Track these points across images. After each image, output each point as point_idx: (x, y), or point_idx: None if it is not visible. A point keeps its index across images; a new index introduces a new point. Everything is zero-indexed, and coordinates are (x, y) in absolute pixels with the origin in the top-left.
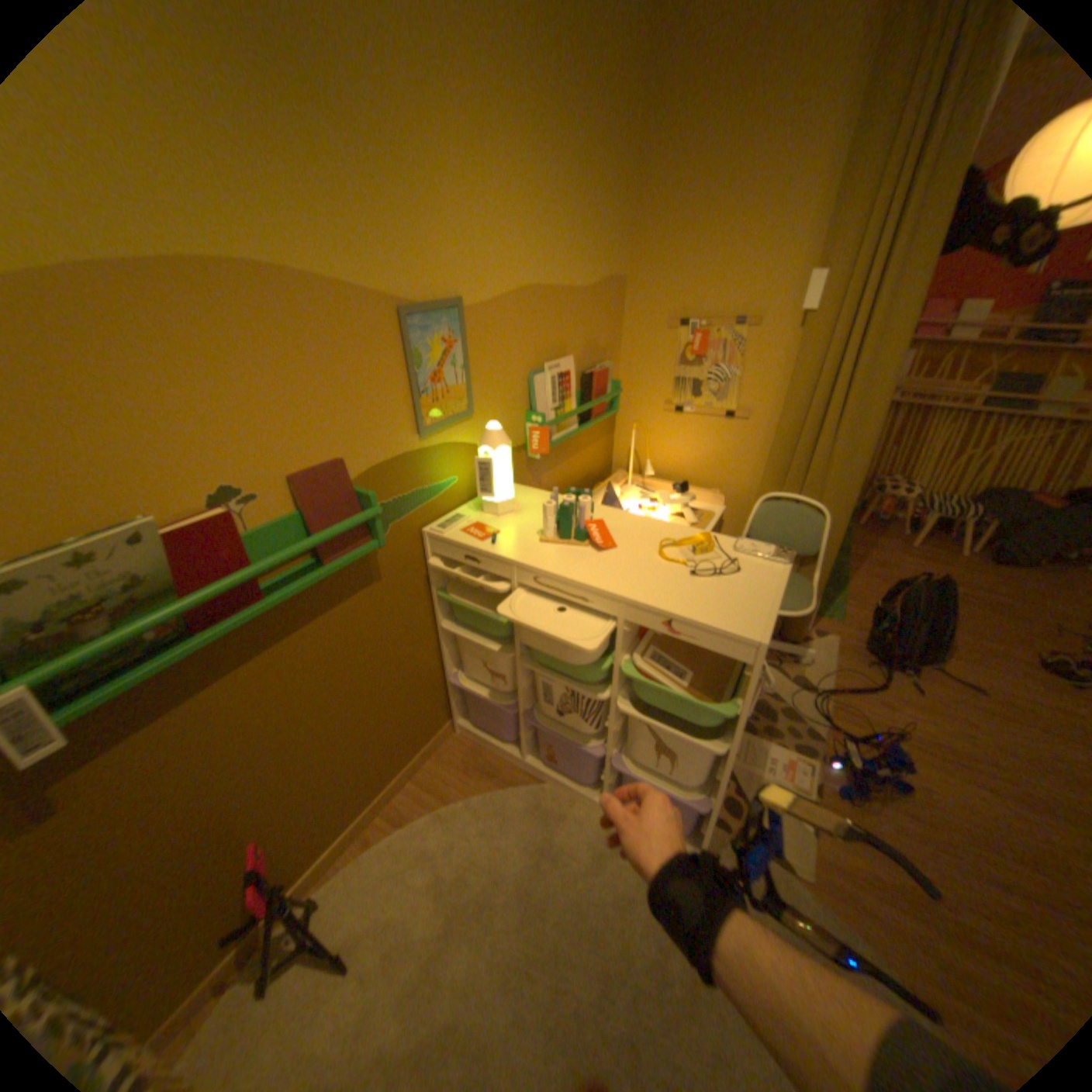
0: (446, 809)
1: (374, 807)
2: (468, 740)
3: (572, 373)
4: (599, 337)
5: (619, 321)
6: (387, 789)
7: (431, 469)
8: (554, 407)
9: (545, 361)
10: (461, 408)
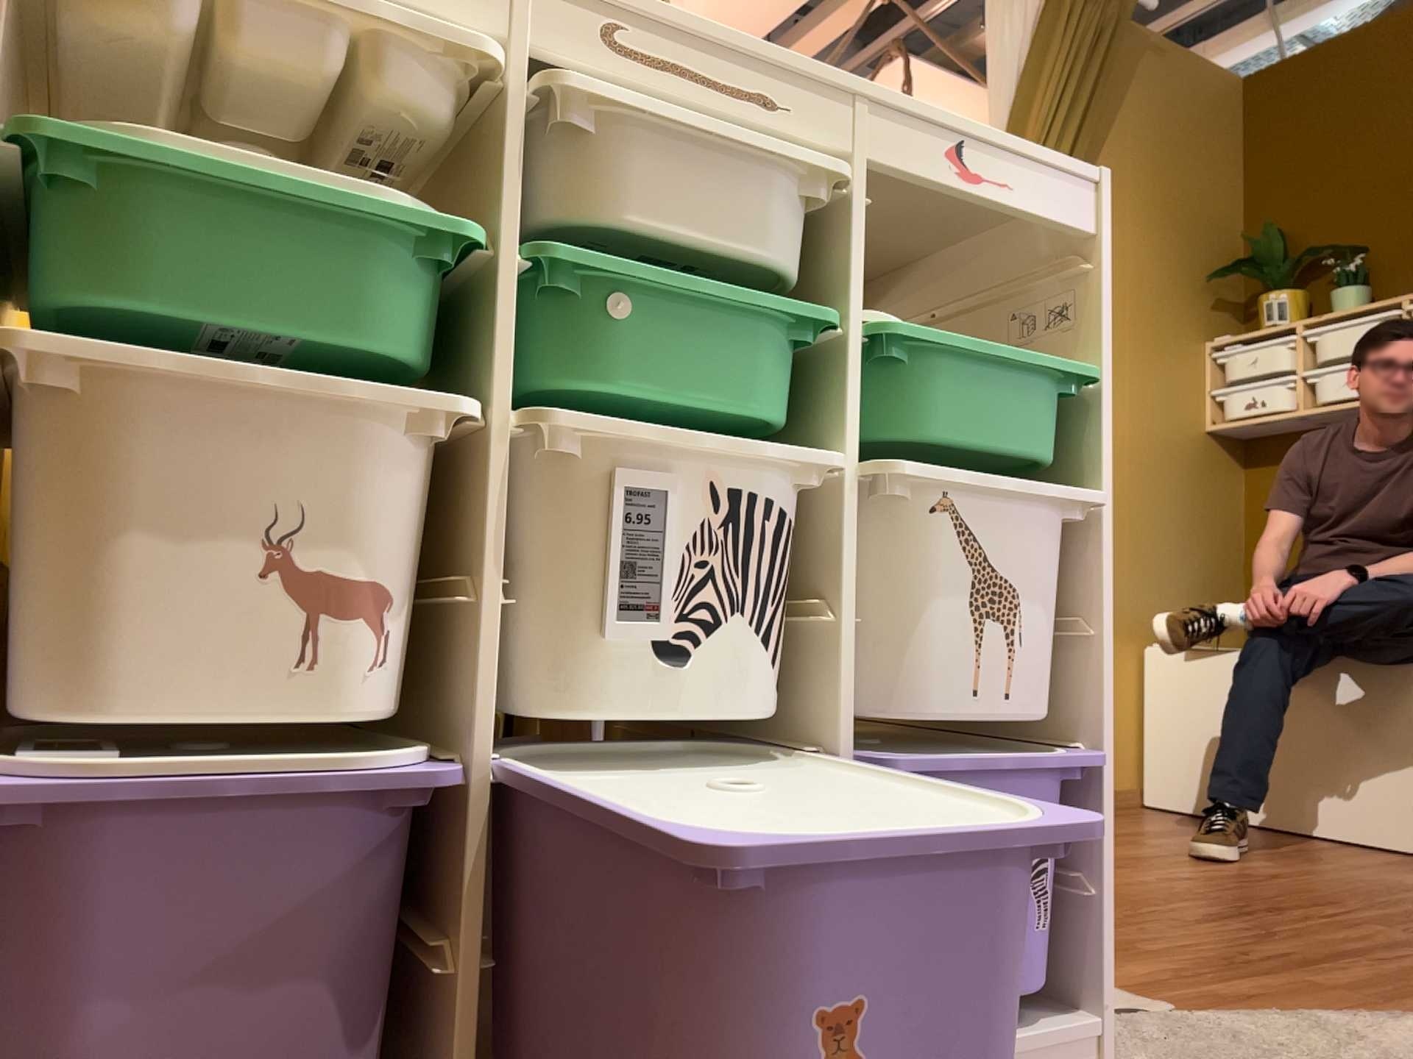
0: None
1: None
2: None
3: None
4: None
5: None
6: None
7: None
8: None
9: None
10: None
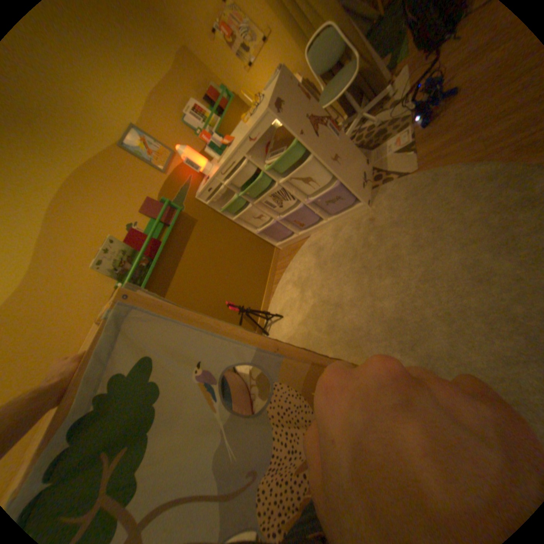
0: (288, 267)
1: (269, 283)
2: (285, 247)
3: (196, 102)
4: (196, 78)
5: (198, 62)
6: (269, 276)
7: (178, 179)
8: (201, 120)
9: (182, 110)
10: (167, 153)
